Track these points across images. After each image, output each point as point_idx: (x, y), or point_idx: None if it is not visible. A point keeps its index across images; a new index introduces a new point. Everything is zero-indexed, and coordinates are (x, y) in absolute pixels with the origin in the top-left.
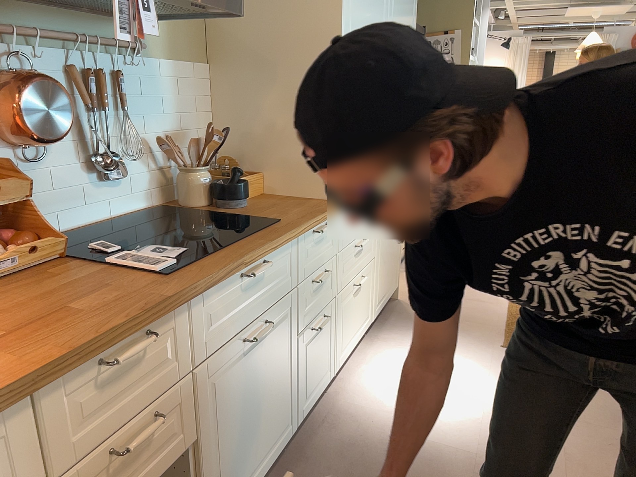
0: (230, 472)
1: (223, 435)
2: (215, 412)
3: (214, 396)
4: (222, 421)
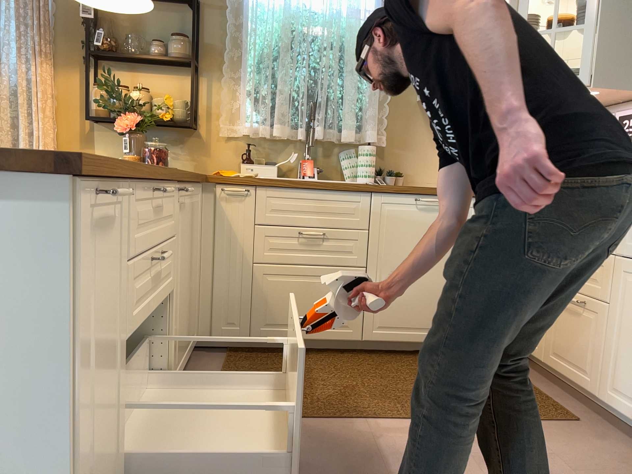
0: (630, 372)
1: (629, 332)
2: (627, 304)
3: (628, 291)
4: (631, 319)
